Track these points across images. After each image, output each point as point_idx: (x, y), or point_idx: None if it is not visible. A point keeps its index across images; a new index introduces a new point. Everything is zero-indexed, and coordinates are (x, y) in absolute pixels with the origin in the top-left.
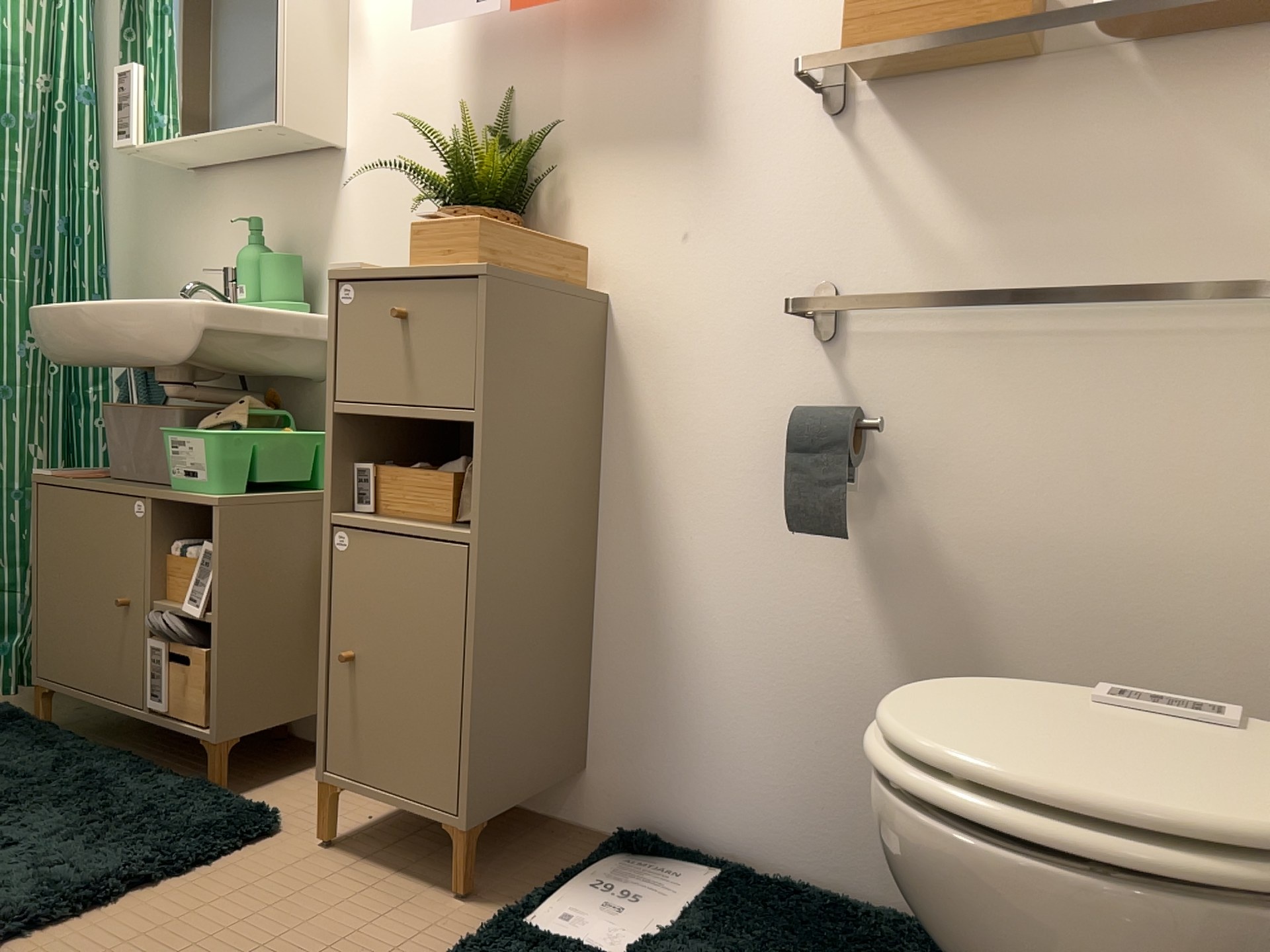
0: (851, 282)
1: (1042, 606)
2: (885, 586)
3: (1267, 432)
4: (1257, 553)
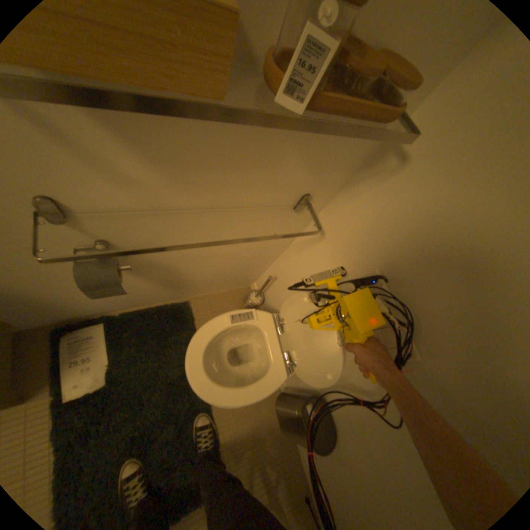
0: (66, 193)
1: (197, 265)
2: (139, 273)
3: (270, 229)
4: (257, 247)
